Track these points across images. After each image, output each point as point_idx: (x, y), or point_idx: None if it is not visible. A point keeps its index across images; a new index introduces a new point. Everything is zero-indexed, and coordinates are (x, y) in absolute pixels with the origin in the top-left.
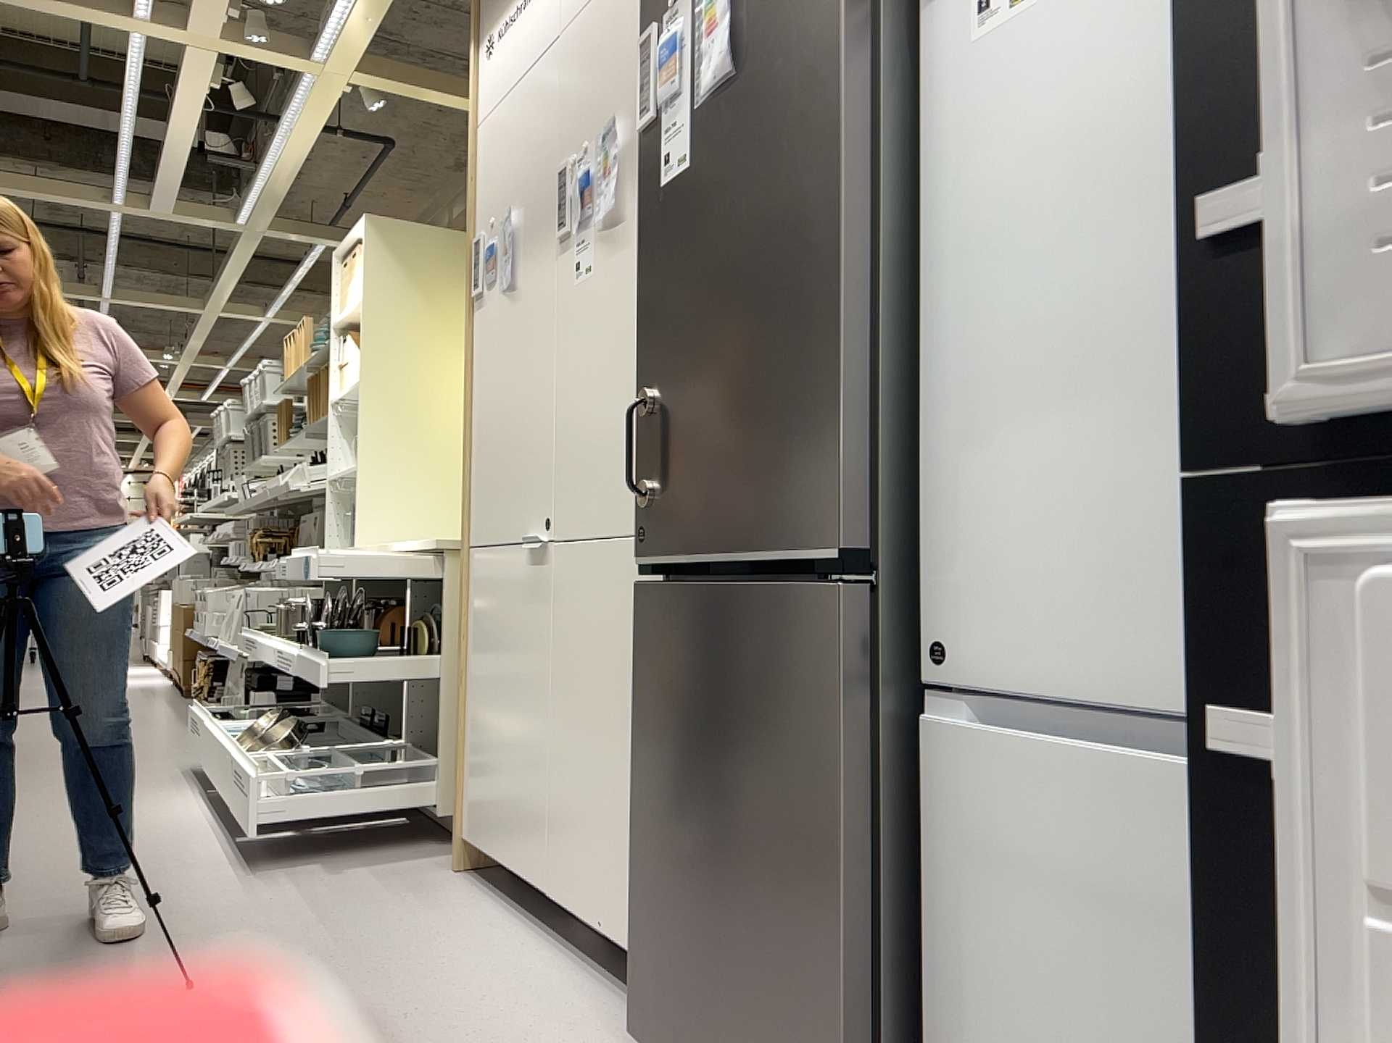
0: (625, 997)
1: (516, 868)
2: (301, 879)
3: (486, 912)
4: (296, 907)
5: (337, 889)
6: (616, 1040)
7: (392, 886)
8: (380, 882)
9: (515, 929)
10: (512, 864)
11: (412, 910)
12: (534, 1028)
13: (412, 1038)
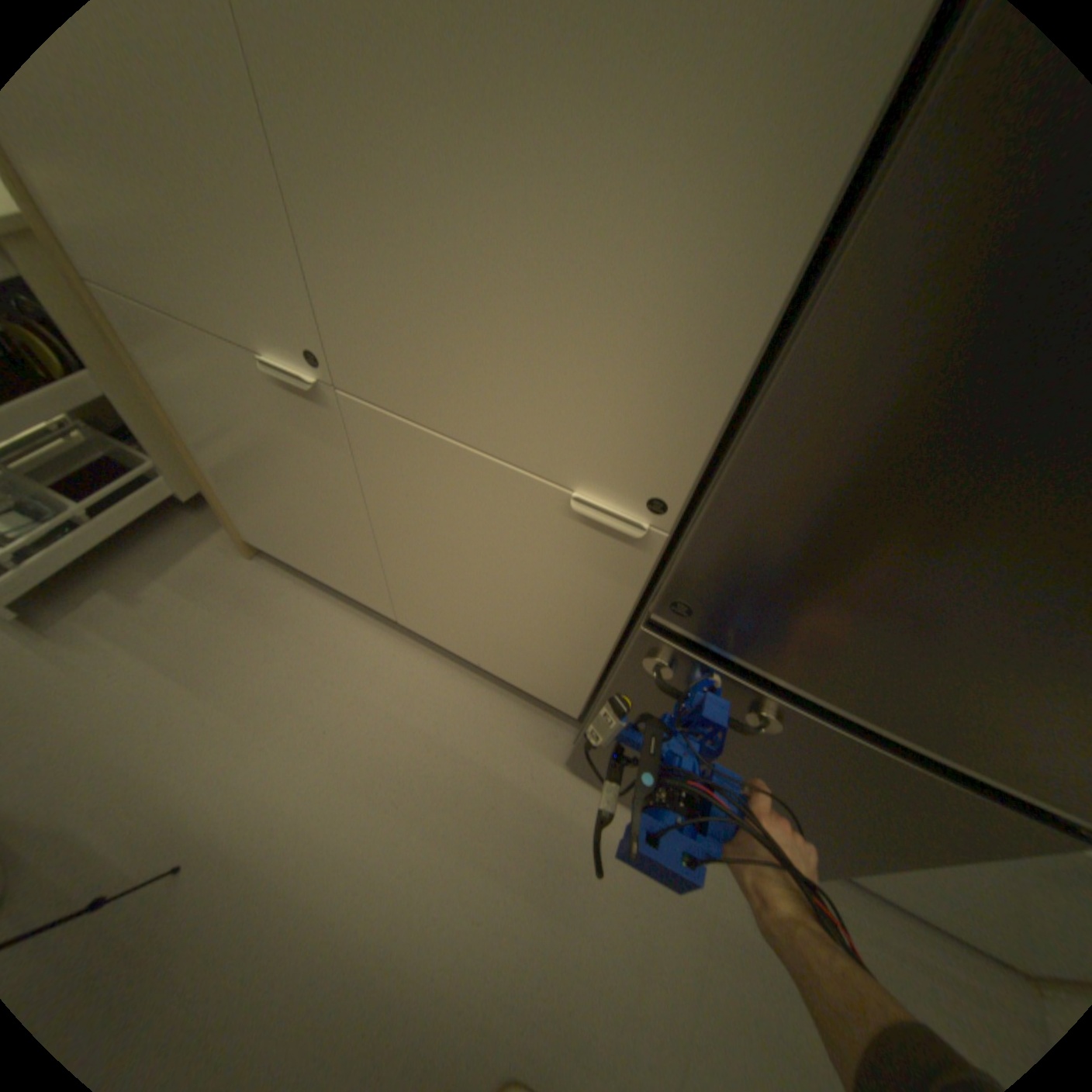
0: (506, 691)
1: (342, 591)
2: (105, 625)
3: (323, 614)
4: (147, 679)
5: (158, 629)
6: (537, 746)
7: (209, 604)
8: (192, 602)
9: (367, 632)
10: (335, 586)
11: (262, 638)
12: (481, 761)
13: (413, 821)
